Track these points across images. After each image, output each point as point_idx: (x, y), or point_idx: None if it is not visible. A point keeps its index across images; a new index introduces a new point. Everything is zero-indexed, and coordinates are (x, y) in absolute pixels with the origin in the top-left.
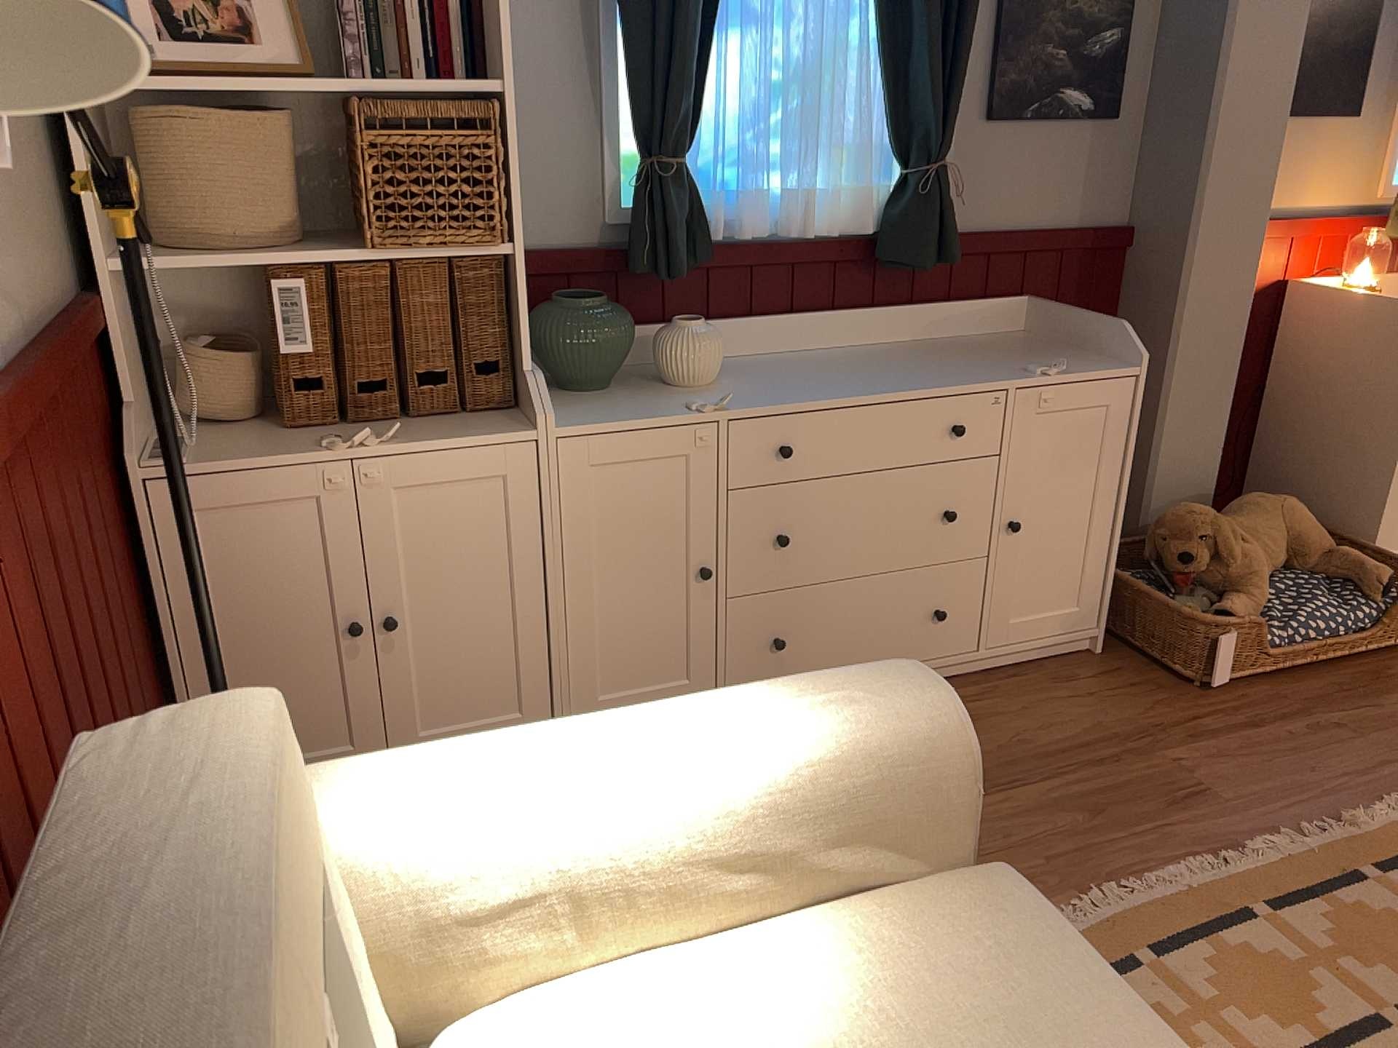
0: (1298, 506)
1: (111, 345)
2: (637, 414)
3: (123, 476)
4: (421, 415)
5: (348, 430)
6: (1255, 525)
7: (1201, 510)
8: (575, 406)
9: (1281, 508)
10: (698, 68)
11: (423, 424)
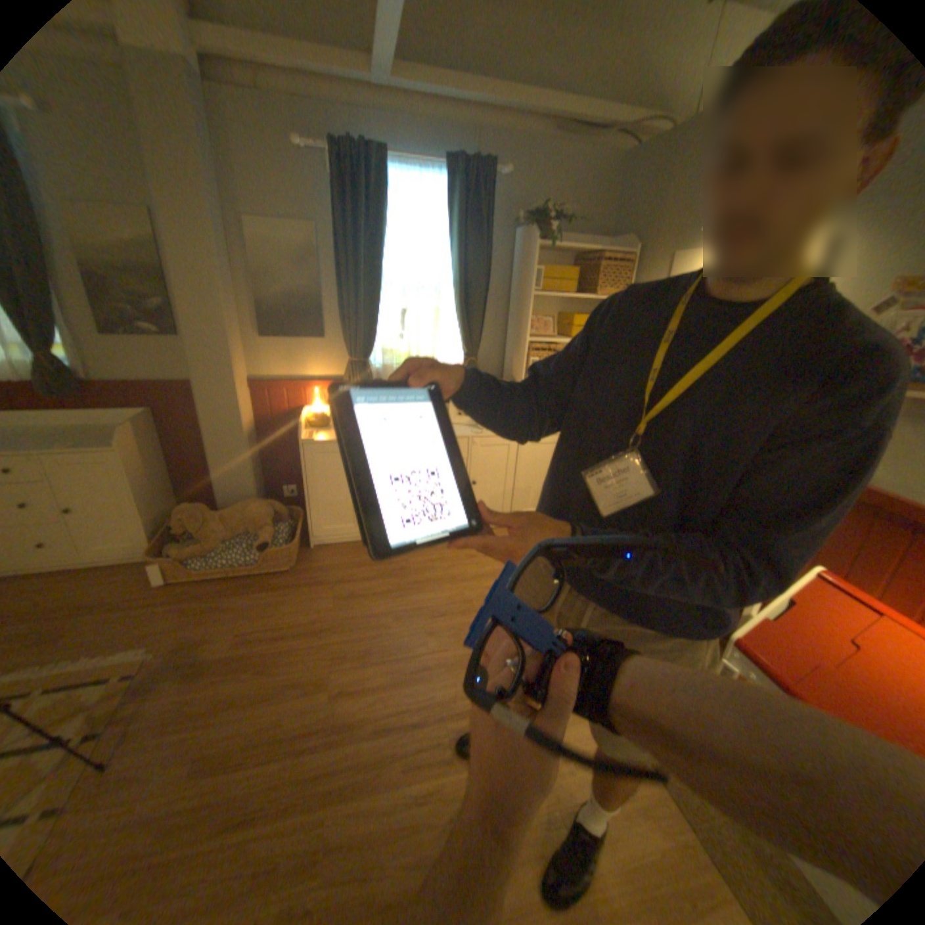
0: (255, 507)
1: None
2: None
3: None
4: None
5: None
6: (228, 514)
7: (187, 507)
8: None
9: (246, 507)
10: None
11: None
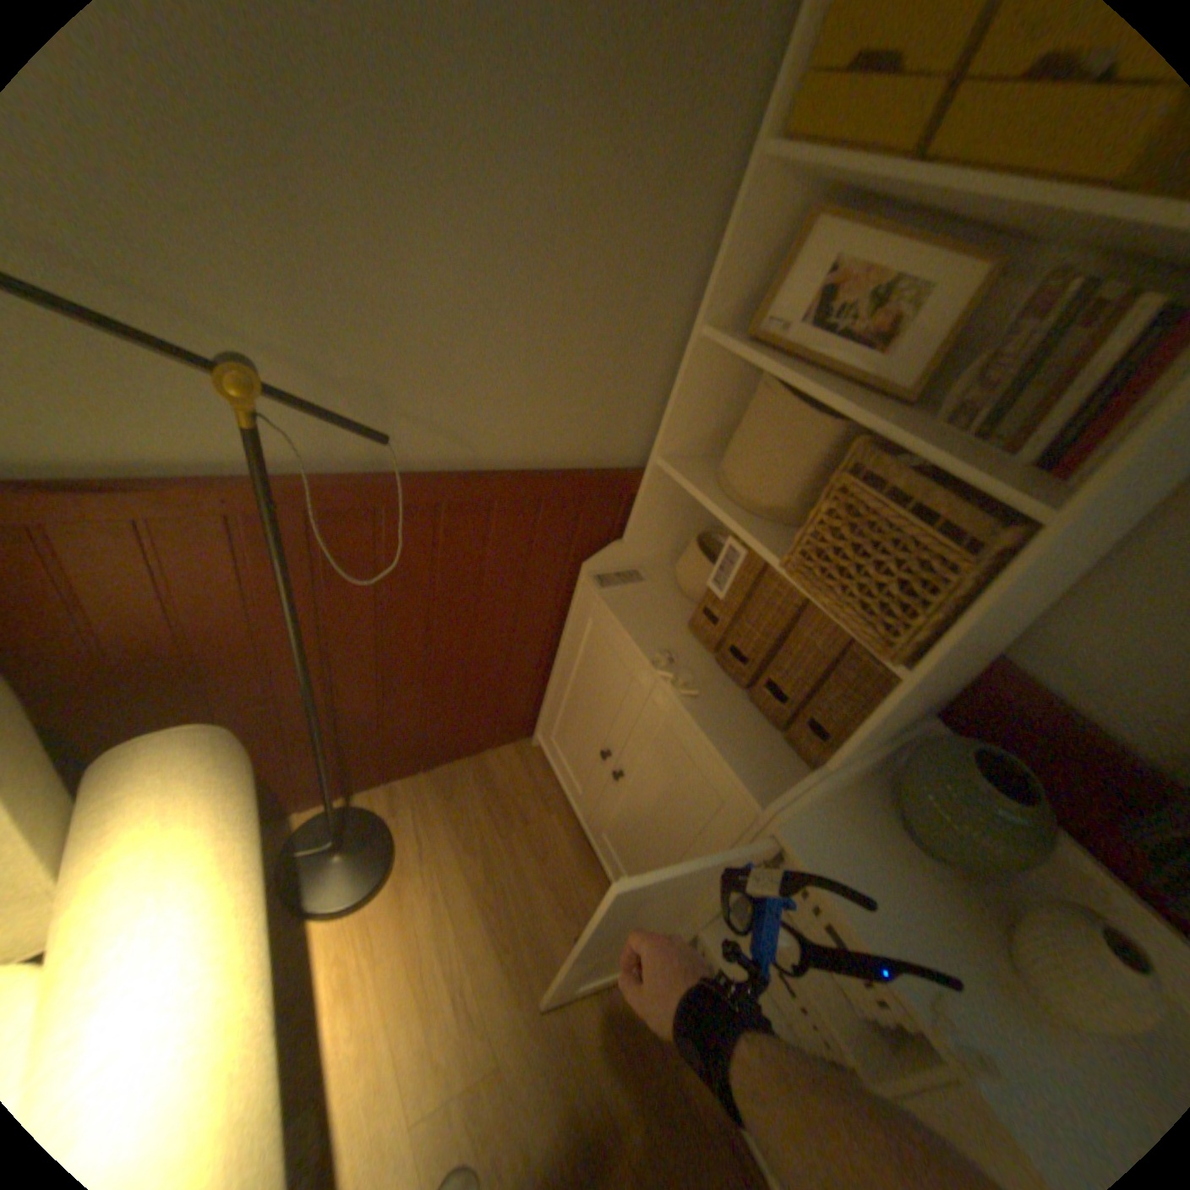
0: None
1: (638, 504)
2: (885, 930)
3: (581, 572)
4: (759, 705)
5: (707, 664)
6: None
7: None
8: (866, 842)
9: None
10: None
11: (746, 711)
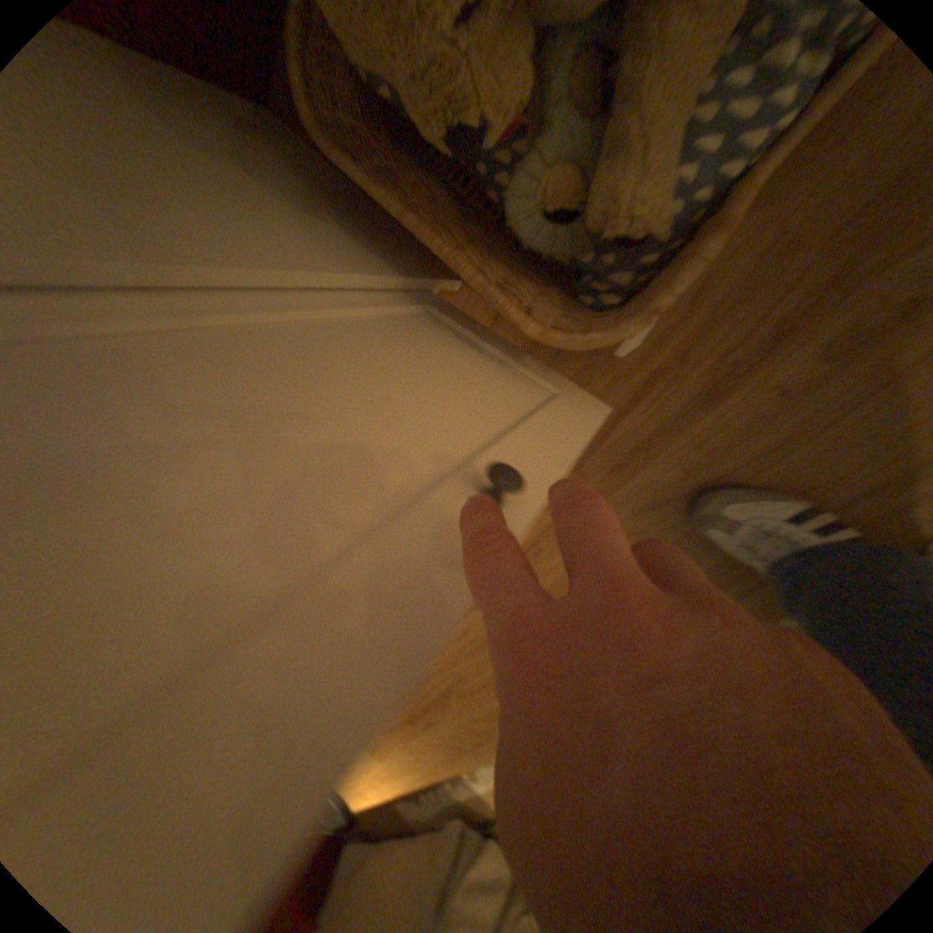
0: None
1: None
2: None
3: None
4: None
5: None
6: None
7: None
8: None
9: None
10: None
11: None
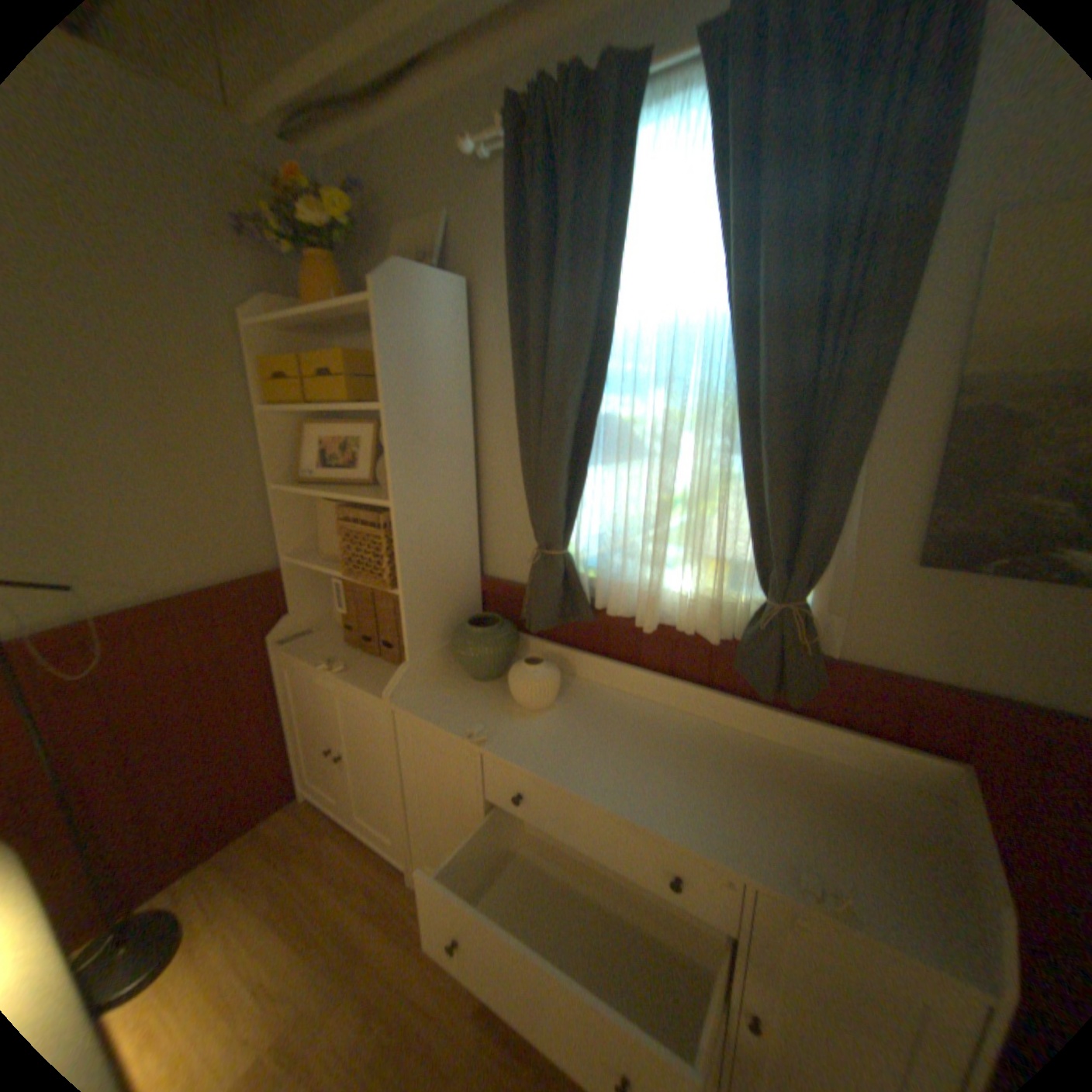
0: None
1: (285, 588)
2: (445, 717)
3: (266, 644)
4: (386, 660)
5: (355, 655)
6: None
7: None
8: (443, 690)
9: None
10: (572, 491)
11: (378, 666)
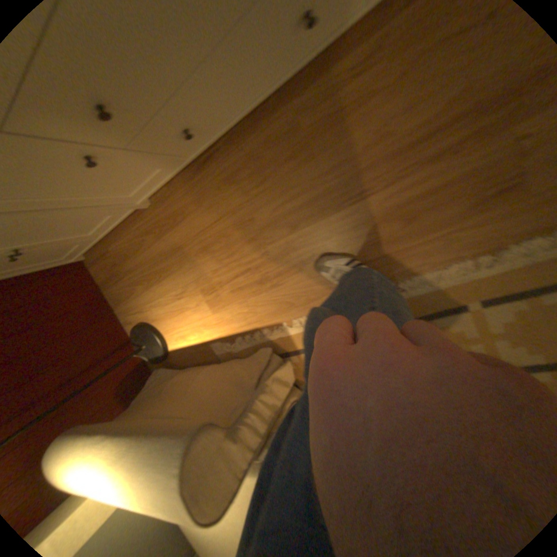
0: None
1: None
2: None
3: None
4: None
5: None
6: None
7: None
8: None
9: None
10: None
11: None
